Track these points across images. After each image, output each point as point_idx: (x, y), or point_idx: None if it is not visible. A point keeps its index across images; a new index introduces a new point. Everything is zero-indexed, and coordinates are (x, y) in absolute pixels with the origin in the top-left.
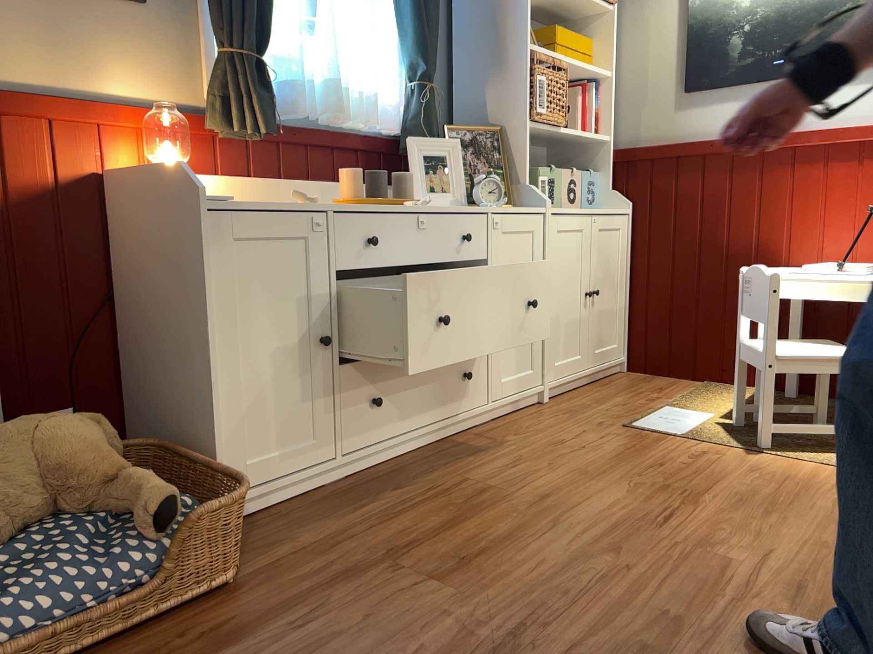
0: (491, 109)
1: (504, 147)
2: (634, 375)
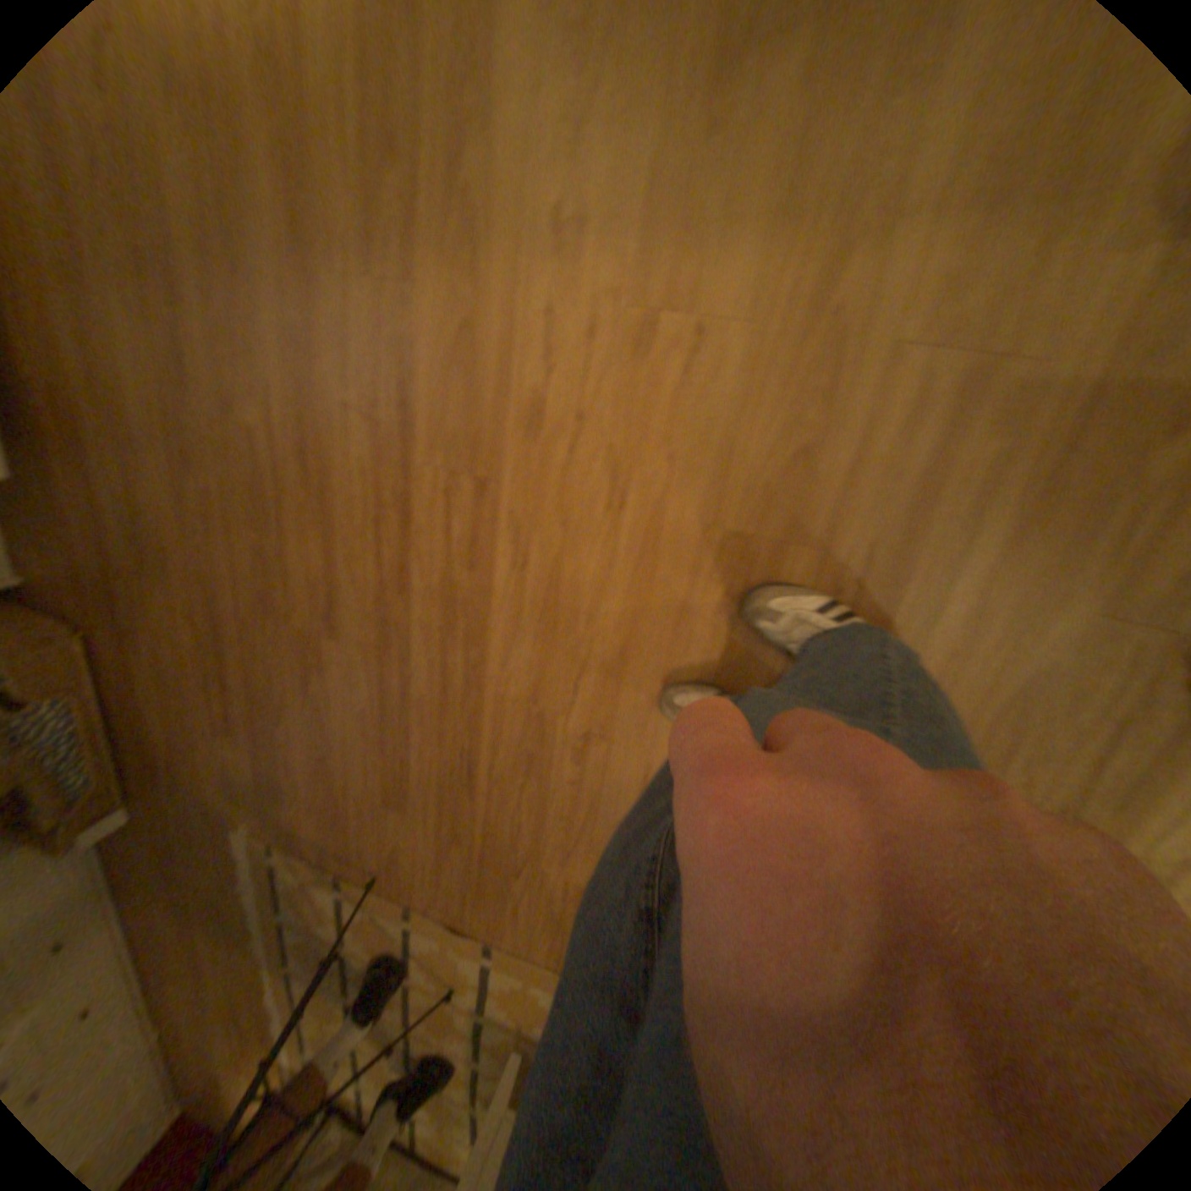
0: None
1: None
2: None
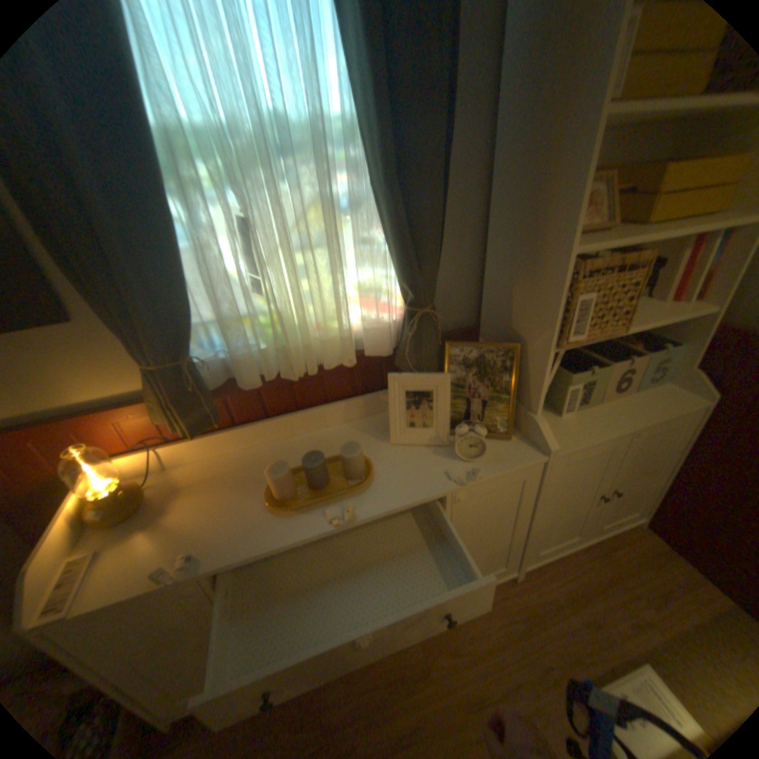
0: (517, 310)
1: (524, 361)
2: (652, 542)
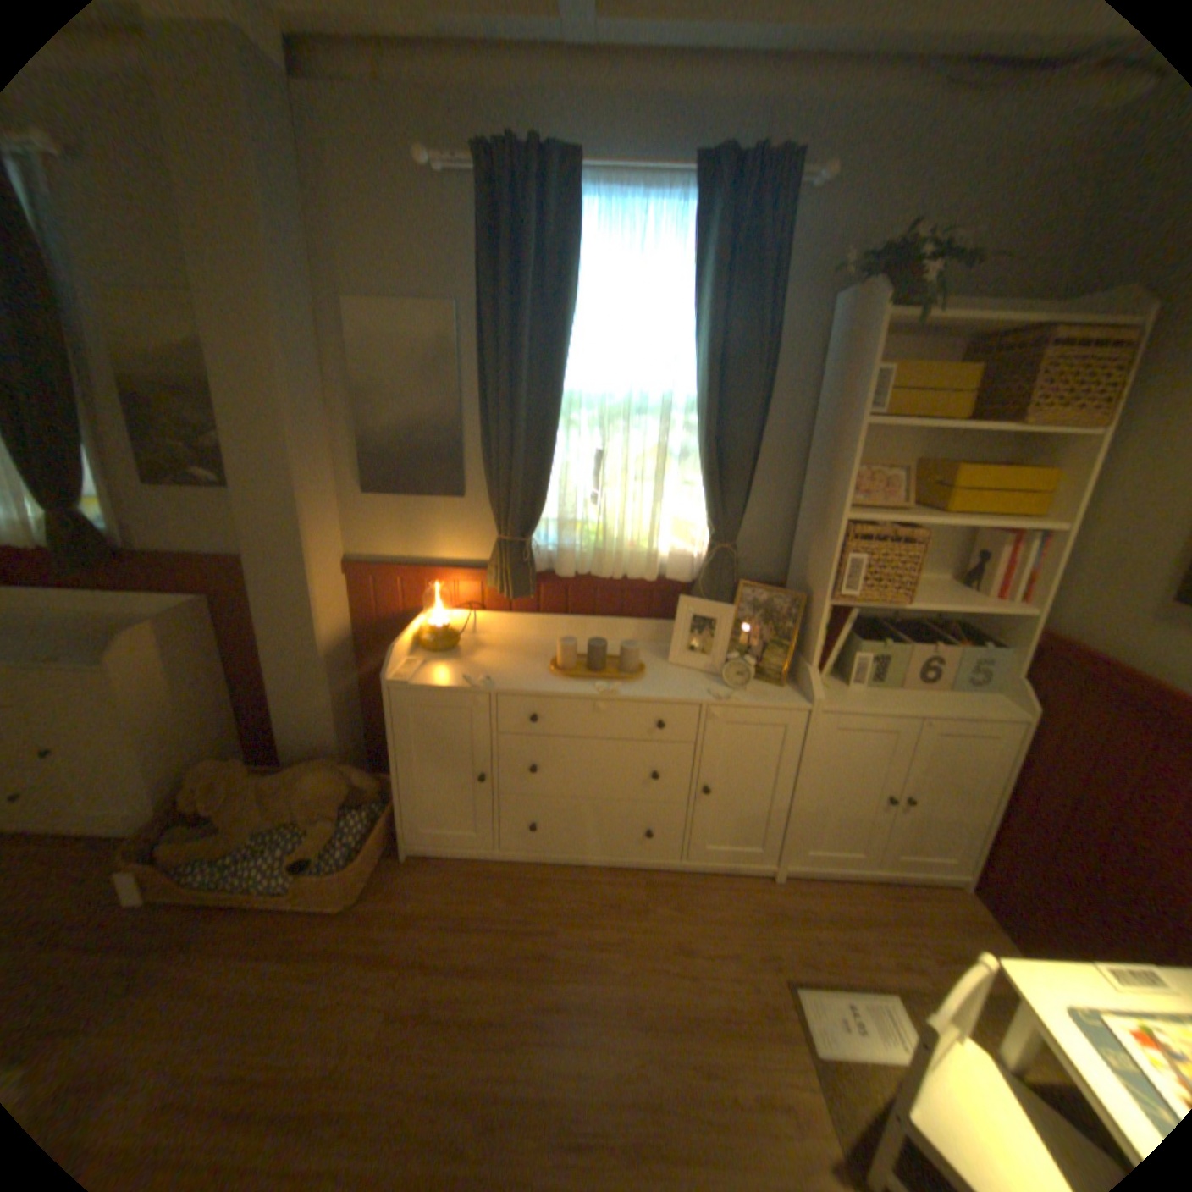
0: (810, 567)
1: (809, 614)
2: (973, 910)
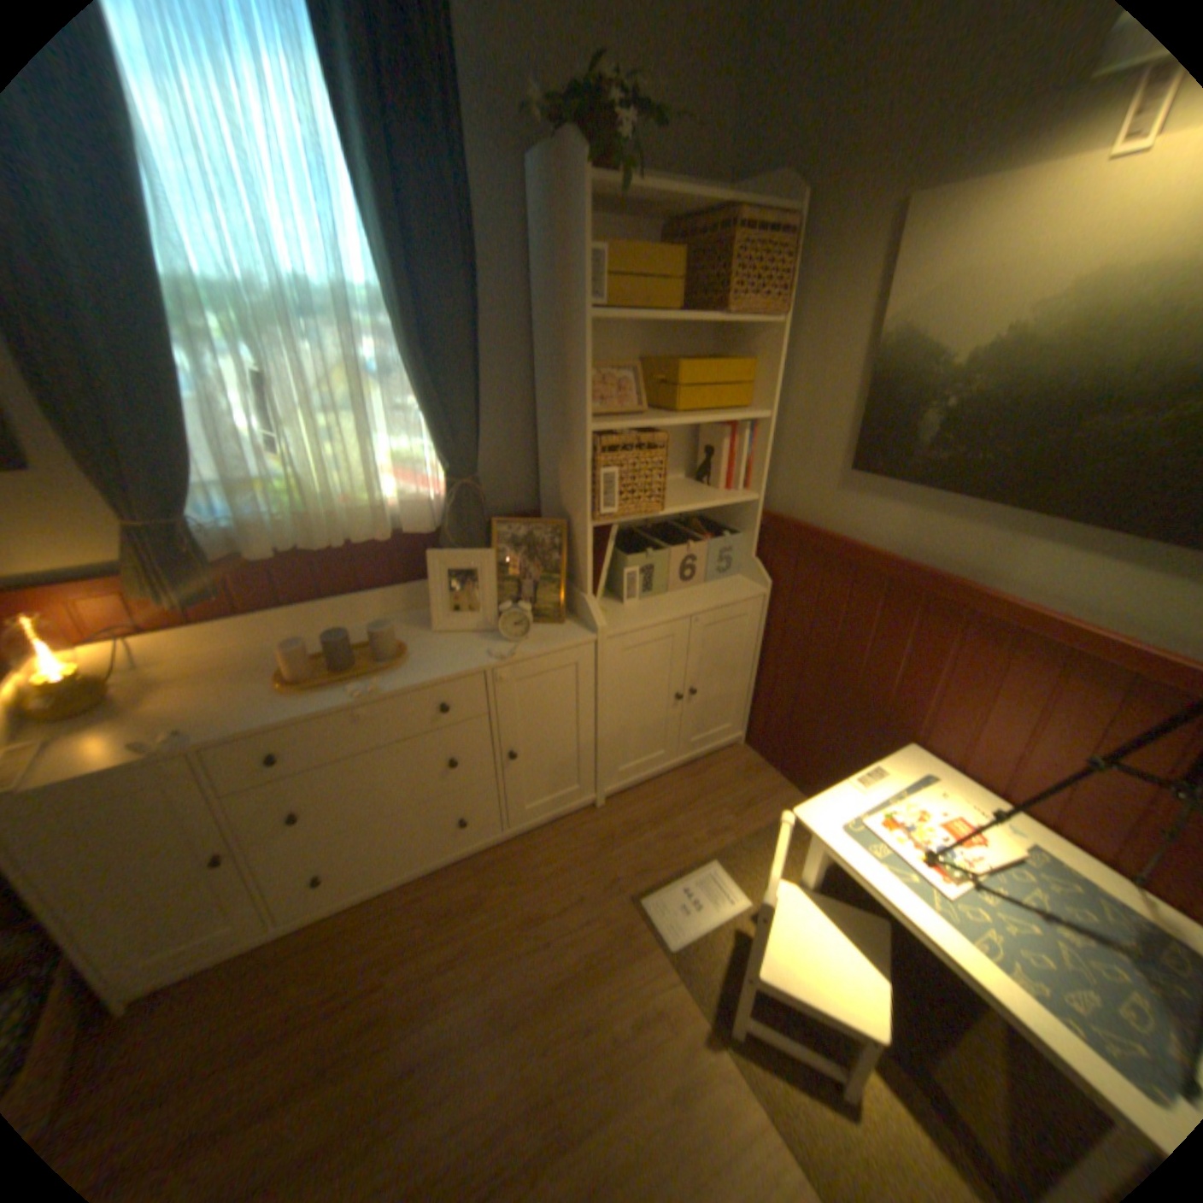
0: (563, 489)
1: (573, 540)
2: (746, 757)
